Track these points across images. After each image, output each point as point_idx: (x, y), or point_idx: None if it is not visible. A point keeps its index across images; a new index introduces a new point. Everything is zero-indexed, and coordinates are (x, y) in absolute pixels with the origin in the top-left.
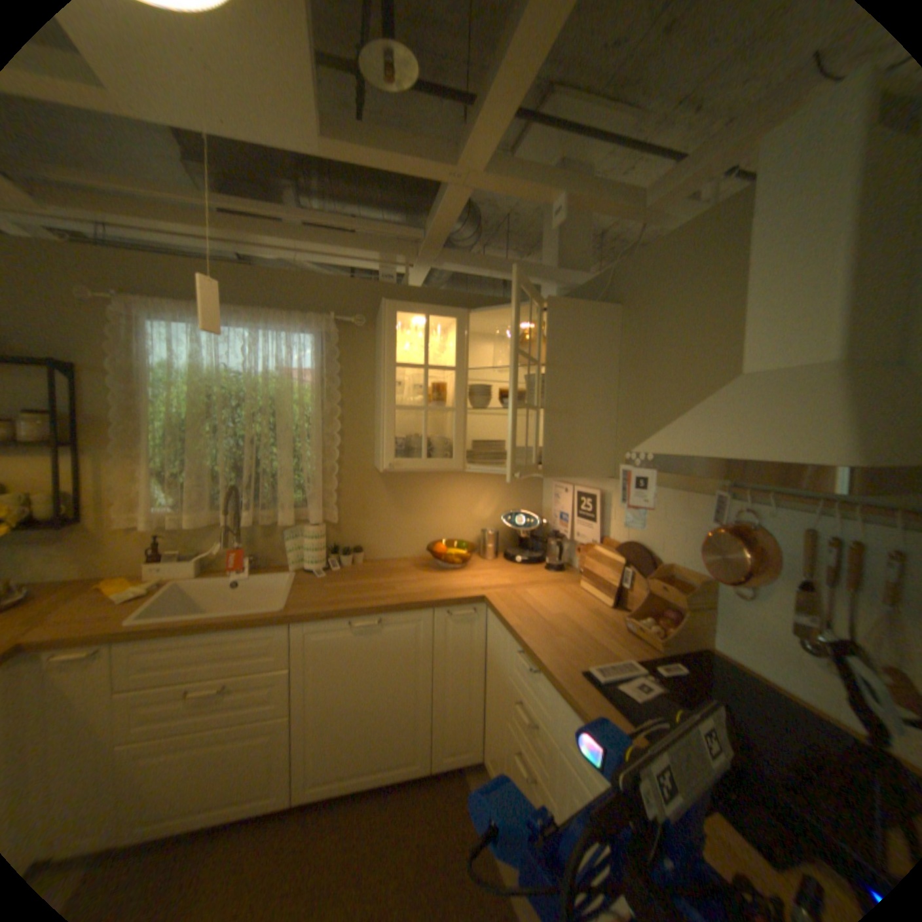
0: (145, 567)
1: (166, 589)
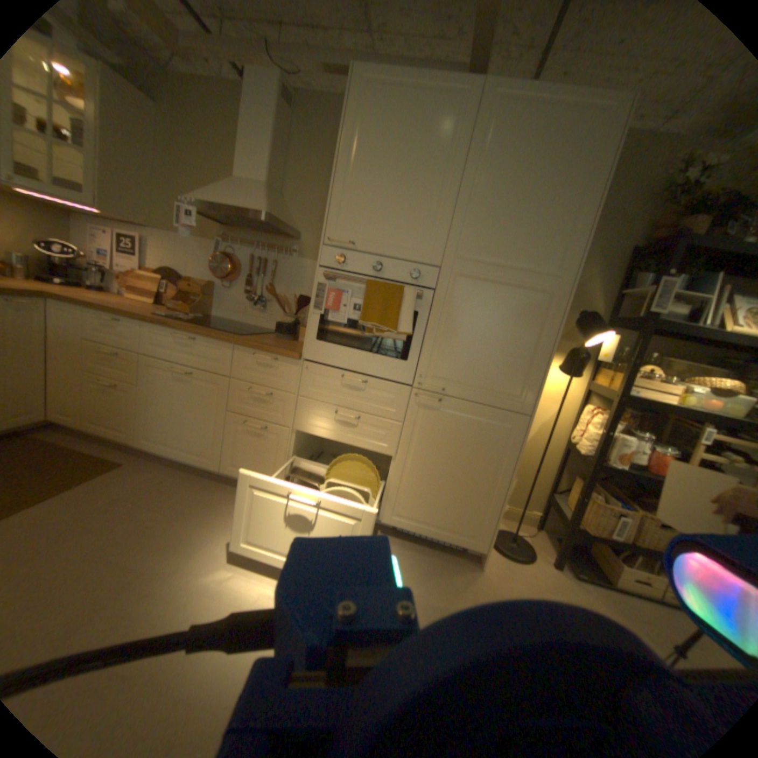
0: None
1: None
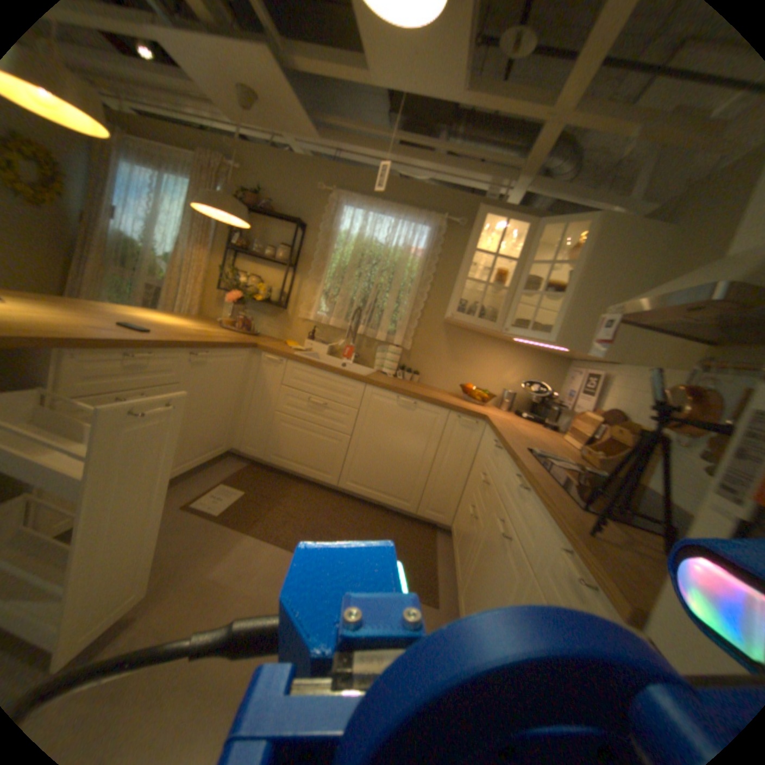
0: (306, 341)
1: (312, 354)
